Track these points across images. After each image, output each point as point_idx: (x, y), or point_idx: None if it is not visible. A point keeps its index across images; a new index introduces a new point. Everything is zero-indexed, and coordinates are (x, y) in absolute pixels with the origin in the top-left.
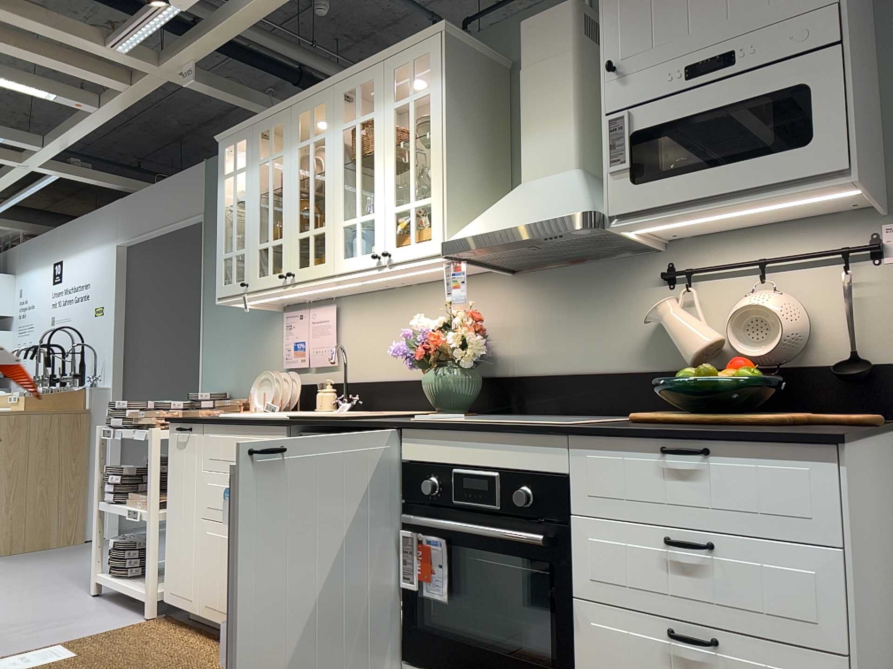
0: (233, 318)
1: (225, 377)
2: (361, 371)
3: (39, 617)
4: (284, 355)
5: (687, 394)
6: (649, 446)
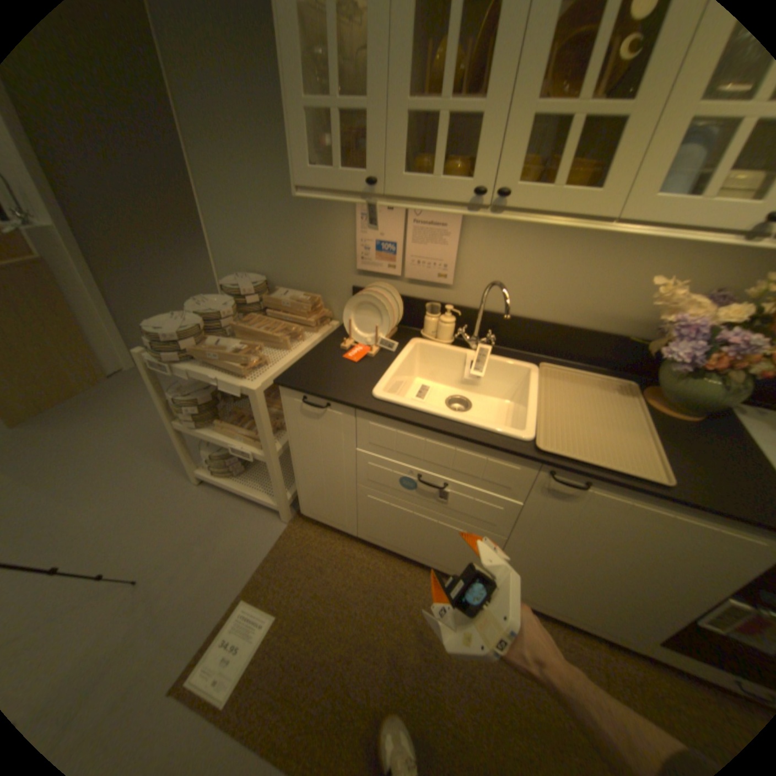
0: (250, 177)
1: (252, 257)
2: (490, 298)
3: (170, 541)
4: (359, 254)
5: None
6: None
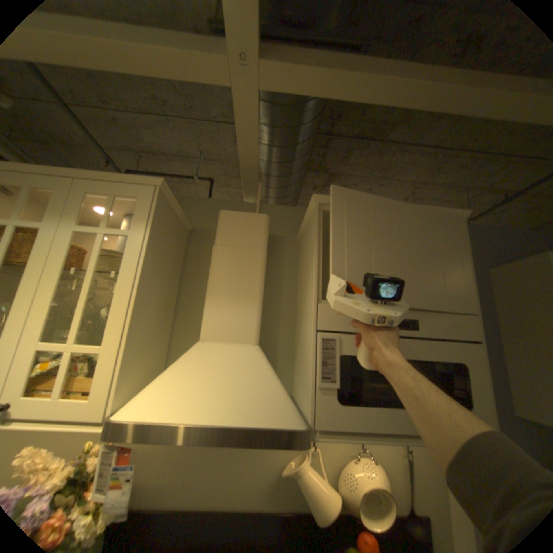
0: None
1: None
2: None
3: None
4: None
5: None
6: None
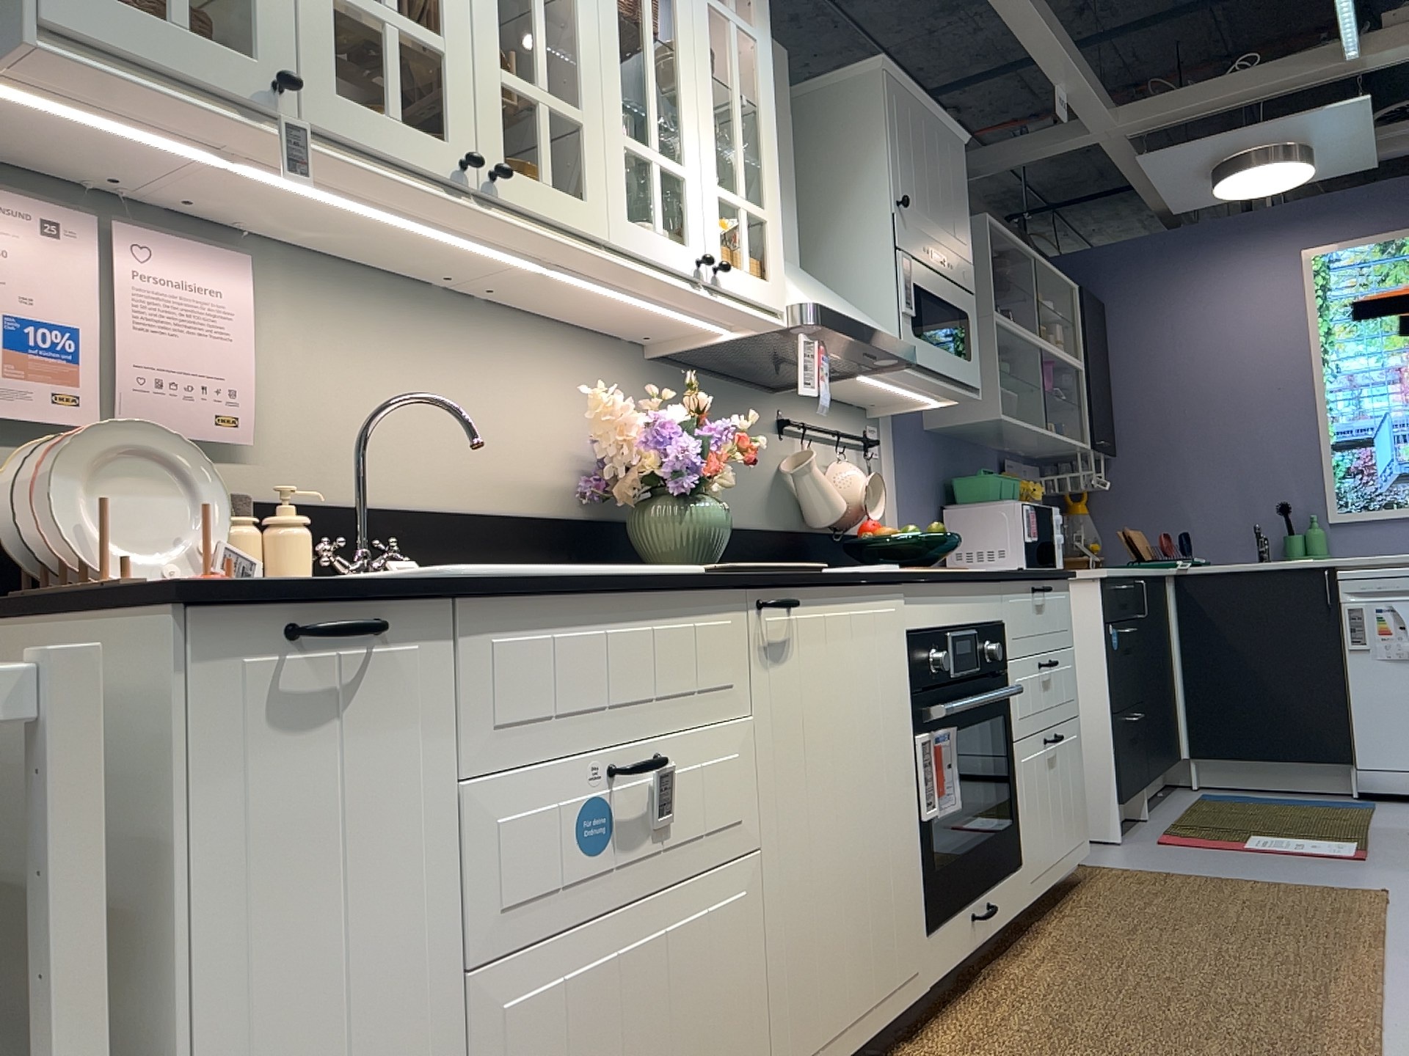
0: None
1: None
2: (337, 474)
3: None
4: None
5: (910, 551)
6: (1030, 588)
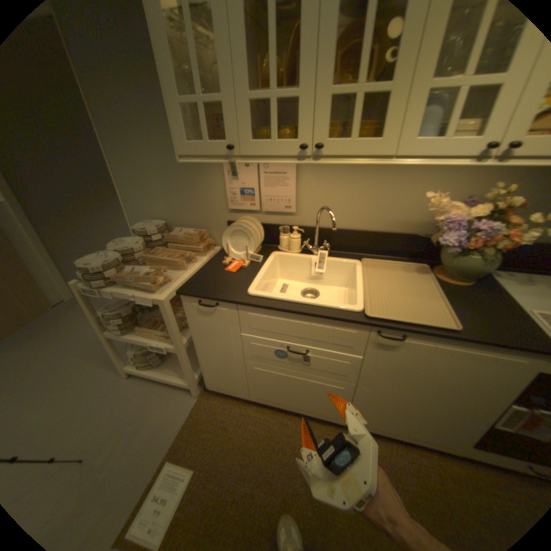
0: (148, 153)
1: (154, 208)
2: (323, 218)
3: (108, 424)
4: (230, 198)
5: None
6: None
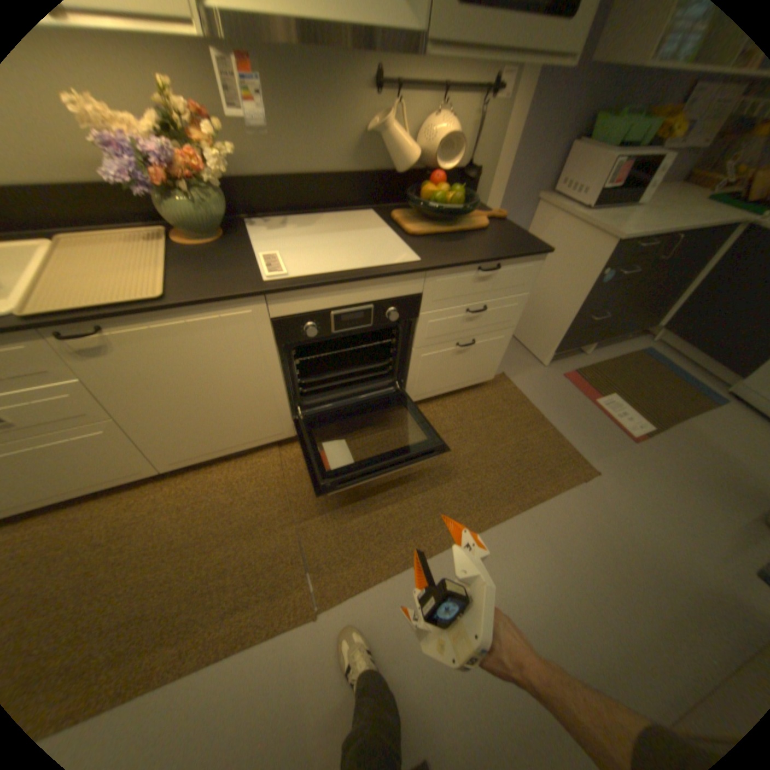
0: None
1: None
2: None
3: None
4: None
5: (433, 208)
6: (472, 268)
